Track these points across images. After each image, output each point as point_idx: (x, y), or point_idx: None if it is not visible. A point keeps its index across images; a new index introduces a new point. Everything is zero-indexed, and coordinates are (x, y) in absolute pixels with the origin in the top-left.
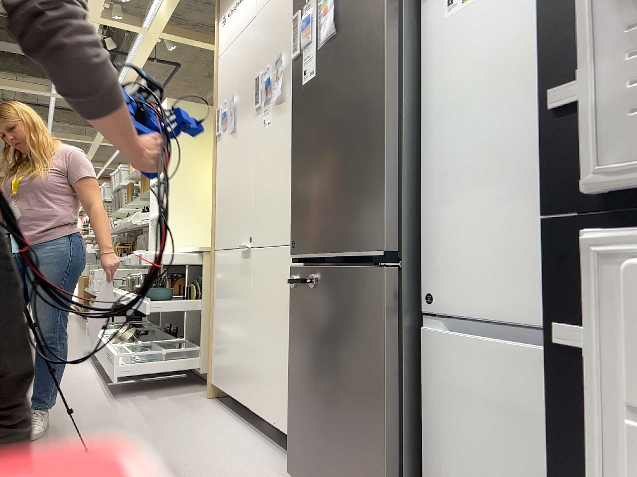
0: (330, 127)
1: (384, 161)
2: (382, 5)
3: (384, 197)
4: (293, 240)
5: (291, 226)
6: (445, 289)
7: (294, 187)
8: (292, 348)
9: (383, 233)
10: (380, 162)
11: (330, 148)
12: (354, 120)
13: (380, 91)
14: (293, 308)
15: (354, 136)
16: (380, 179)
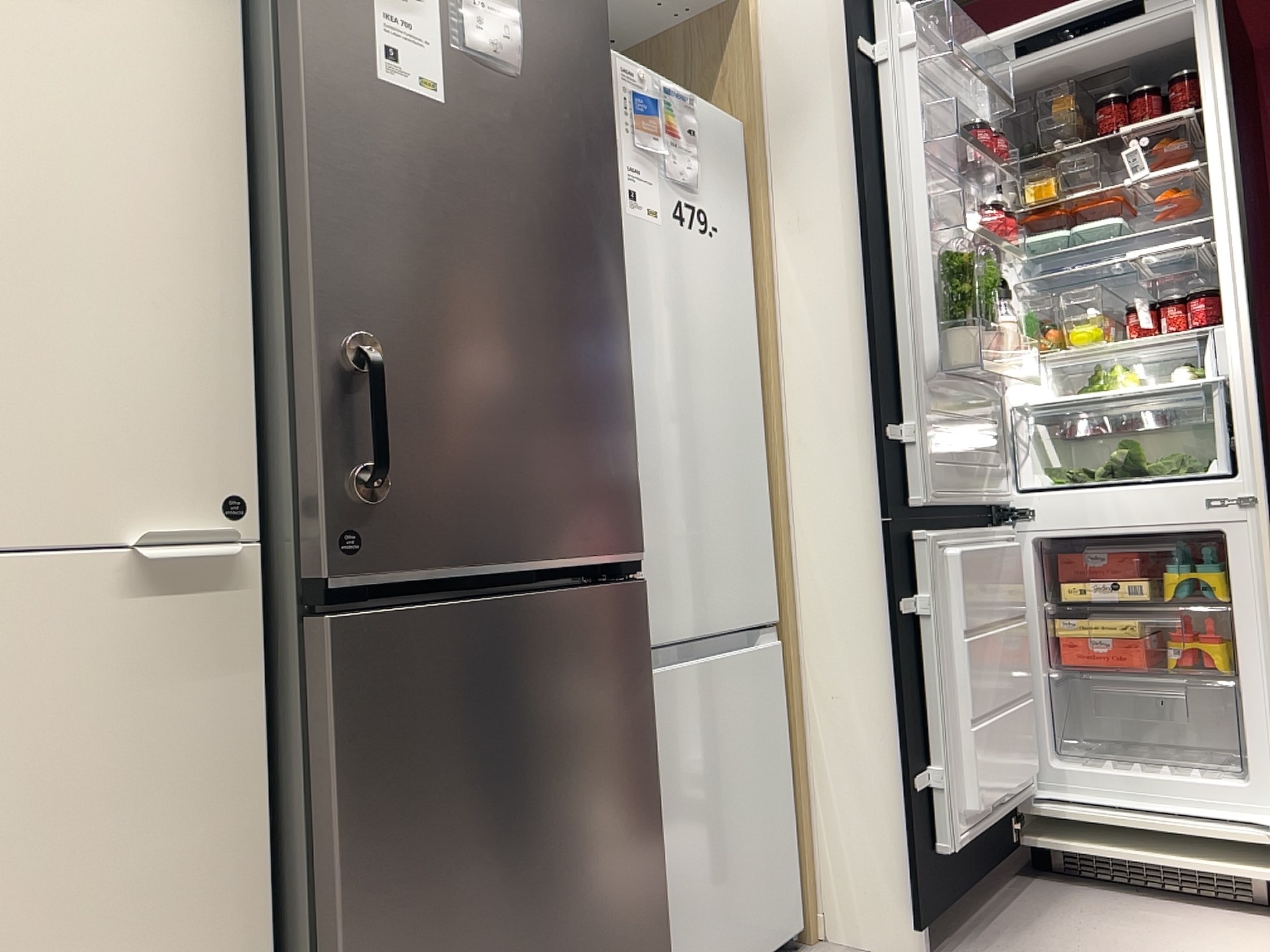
0: (506, 268)
1: (630, 397)
2: (609, 127)
3: (633, 458)
4: (342, 529)
5: (314, 482)
6: (646, 606)
7: (335, 361)
8: (357, 880)
9: (637, 520)
10: (624, 396)
11: (509, 318)
12: (570, 292)
13: (617, 275)
14: (352, 746)
15: (571, 324)
16: (626, 426)
